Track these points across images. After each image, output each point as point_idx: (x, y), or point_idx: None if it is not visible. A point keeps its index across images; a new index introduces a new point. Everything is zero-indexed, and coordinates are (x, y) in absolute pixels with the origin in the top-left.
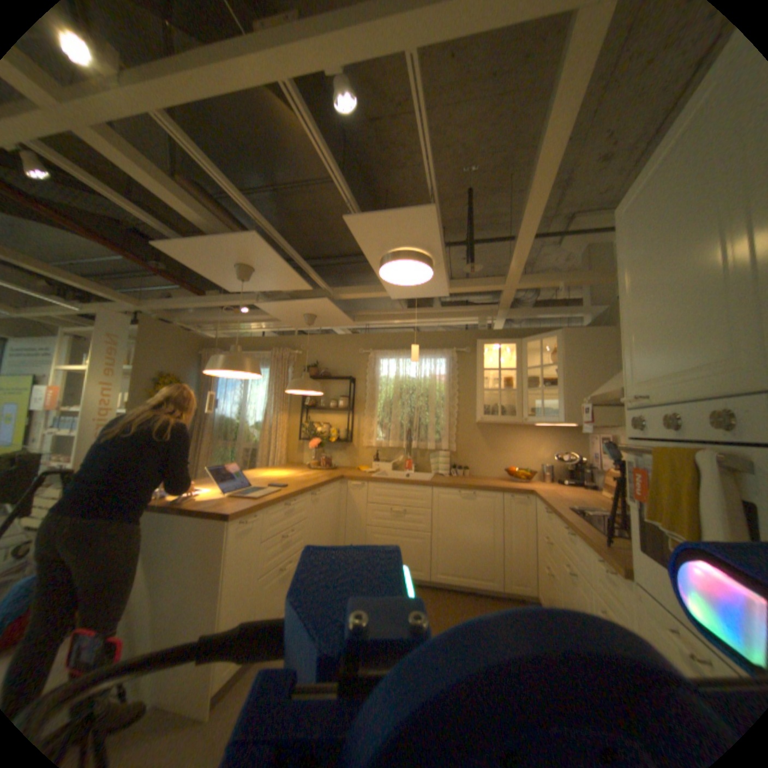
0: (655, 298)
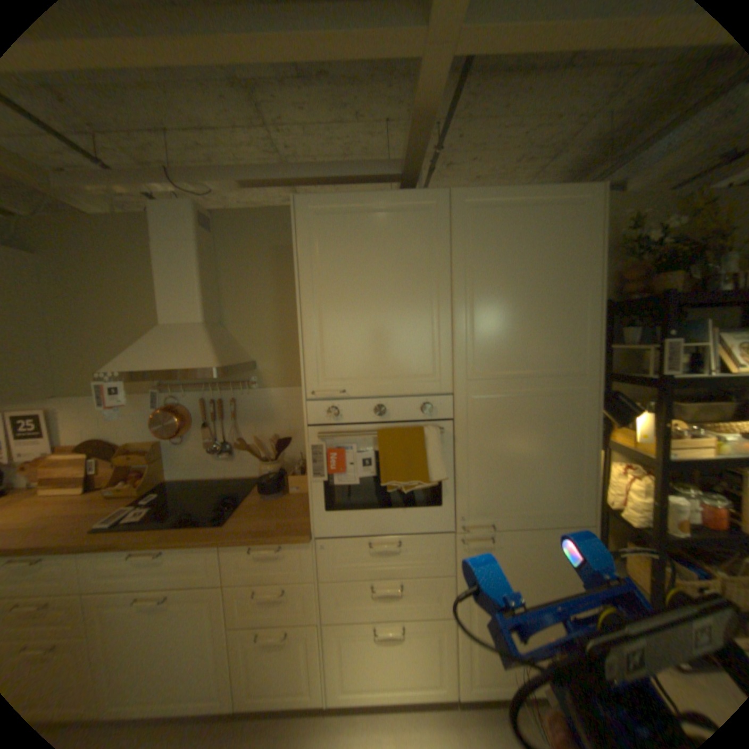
0: (364, 315)
